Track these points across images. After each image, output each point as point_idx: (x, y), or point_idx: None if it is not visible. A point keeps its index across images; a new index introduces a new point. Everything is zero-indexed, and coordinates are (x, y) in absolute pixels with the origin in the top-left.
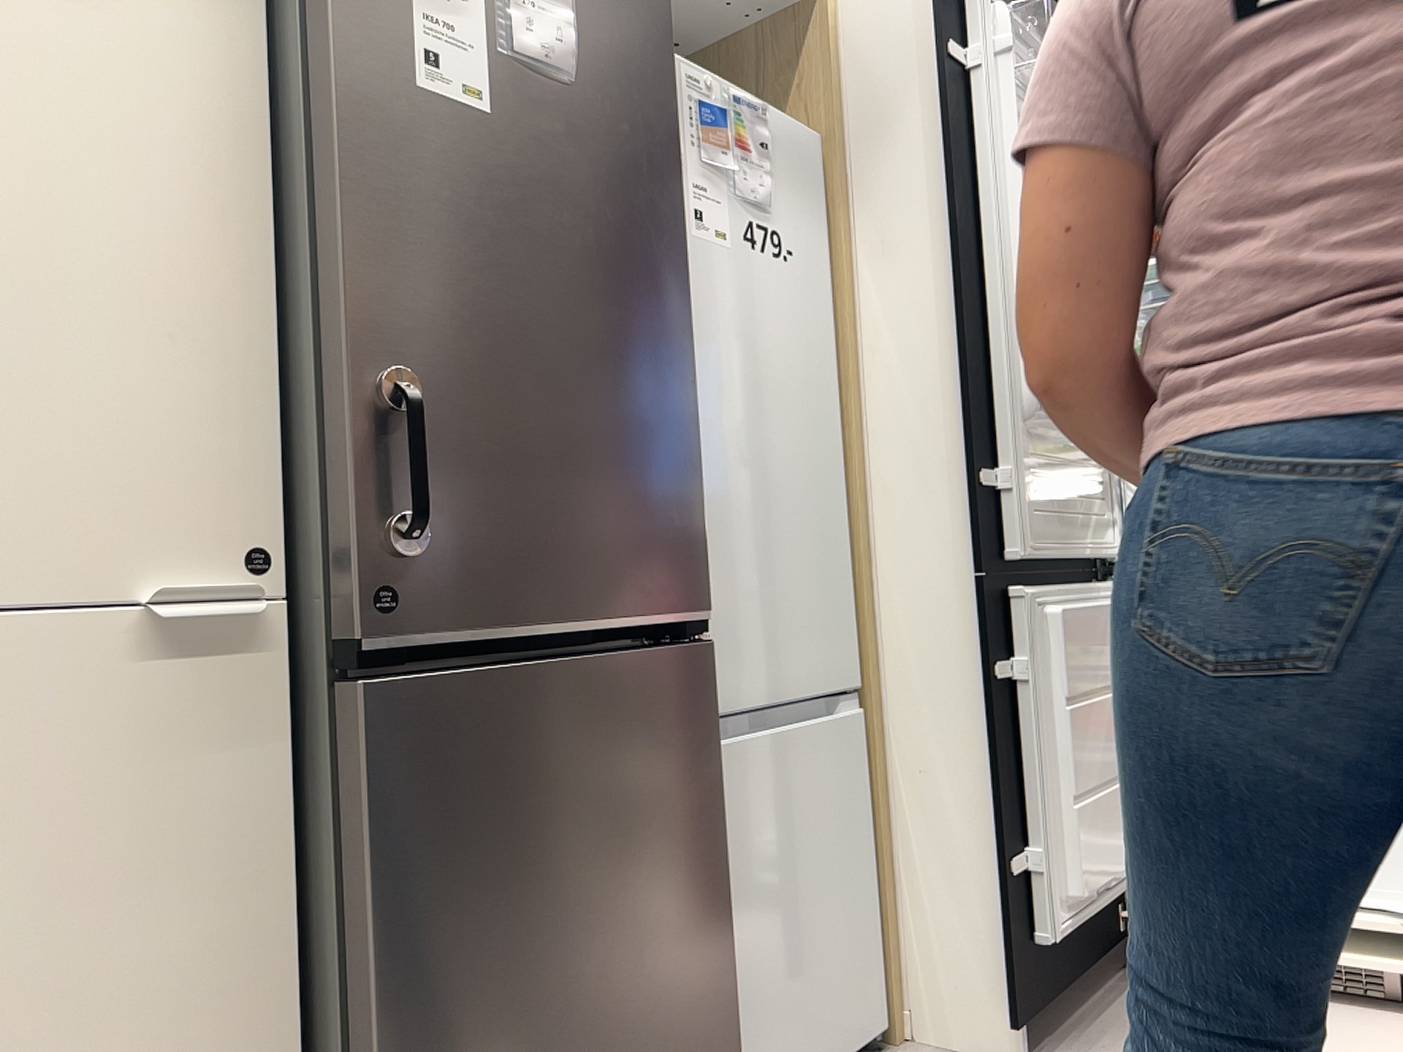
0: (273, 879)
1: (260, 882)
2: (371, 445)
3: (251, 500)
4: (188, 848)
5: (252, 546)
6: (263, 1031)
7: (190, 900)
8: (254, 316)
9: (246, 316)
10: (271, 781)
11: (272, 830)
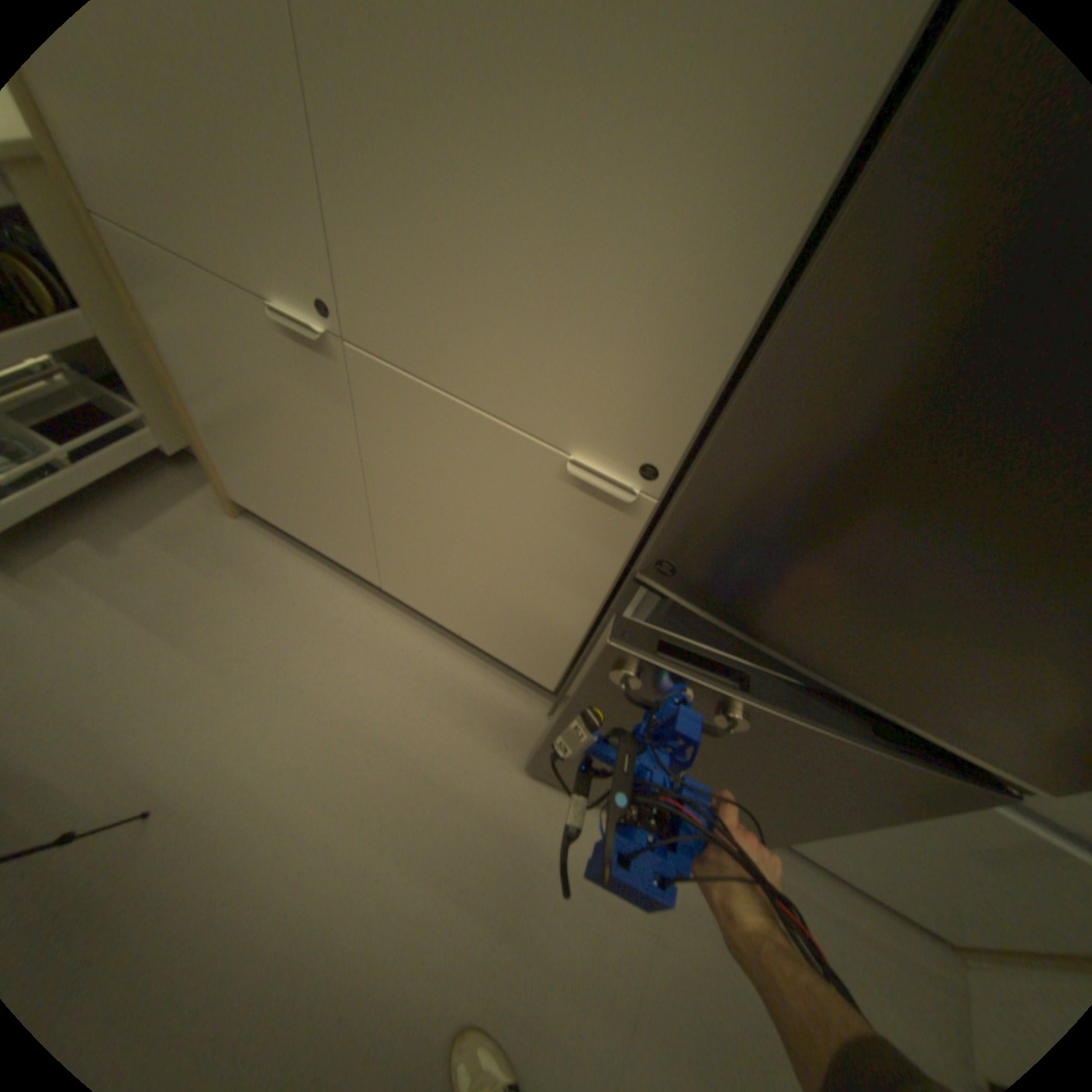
0: (594, 593)
1: (588, 589)
2: (723, 475)
3: (668, 431)
4: (562, 557)
5: (654, 459)
6: (570, 625)
7: (556, 572)
8: (754, 276)
9: (746, 273)
10: (609, 564)
11: (601, 579)
